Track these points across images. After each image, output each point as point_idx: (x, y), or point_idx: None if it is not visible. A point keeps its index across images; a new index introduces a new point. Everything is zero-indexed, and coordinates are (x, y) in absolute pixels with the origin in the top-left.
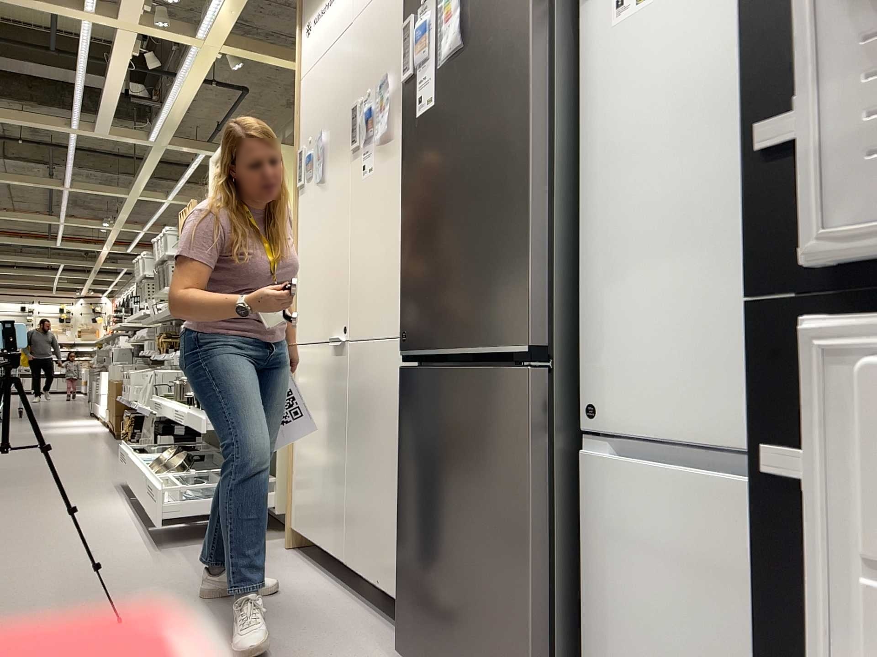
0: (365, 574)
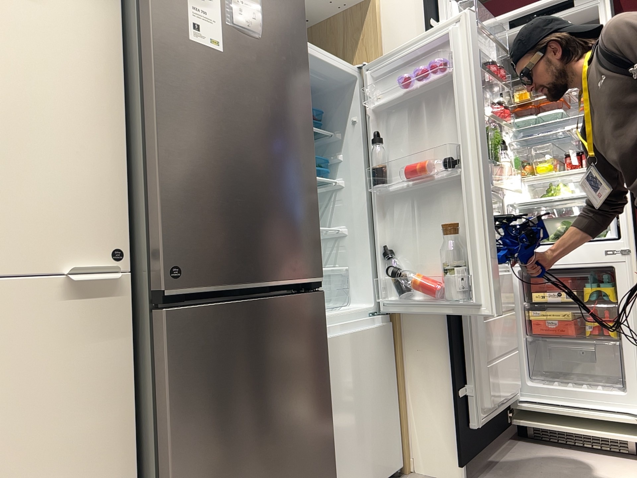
0: None
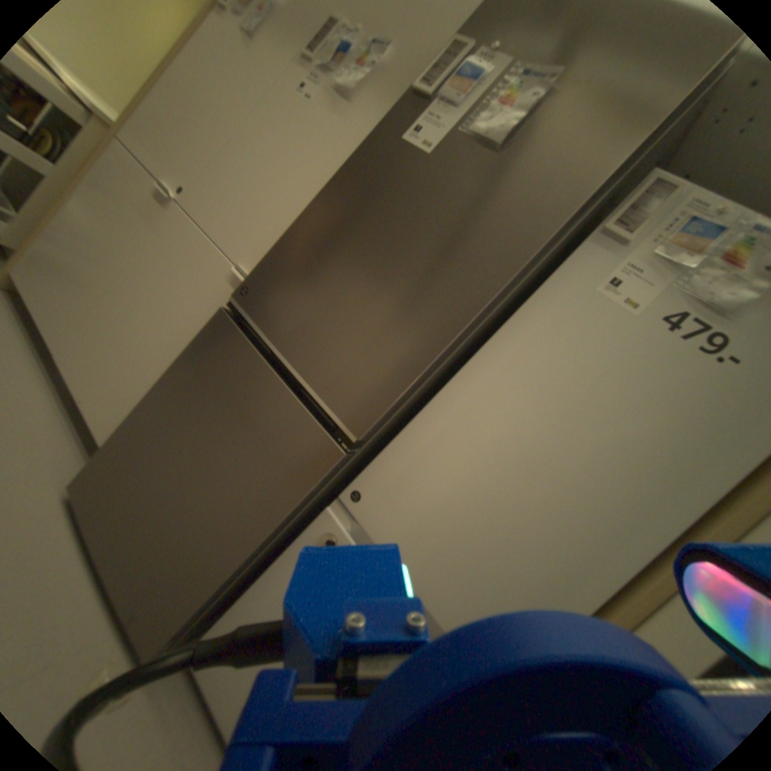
0: (70, 386)
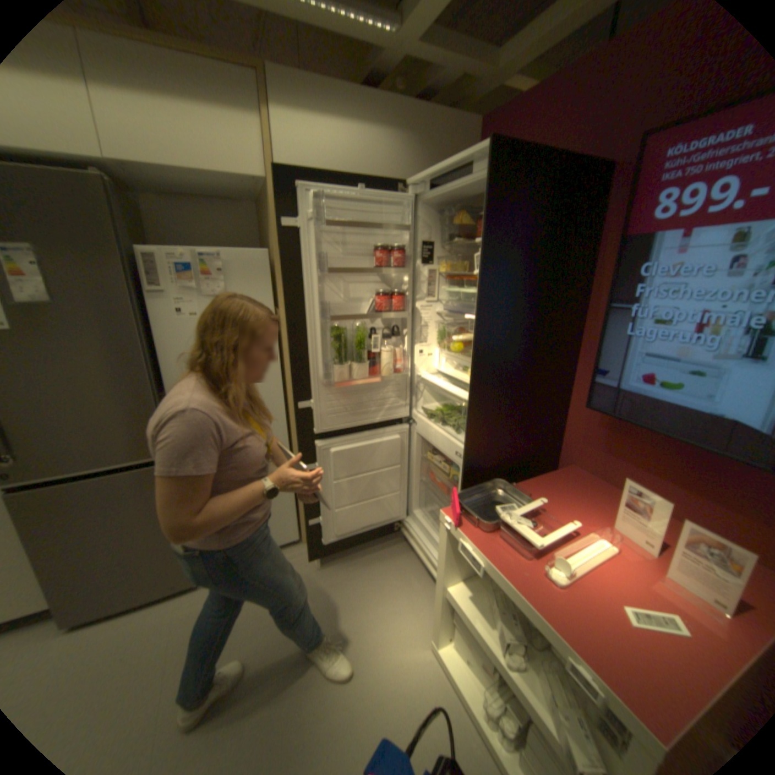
0: None
